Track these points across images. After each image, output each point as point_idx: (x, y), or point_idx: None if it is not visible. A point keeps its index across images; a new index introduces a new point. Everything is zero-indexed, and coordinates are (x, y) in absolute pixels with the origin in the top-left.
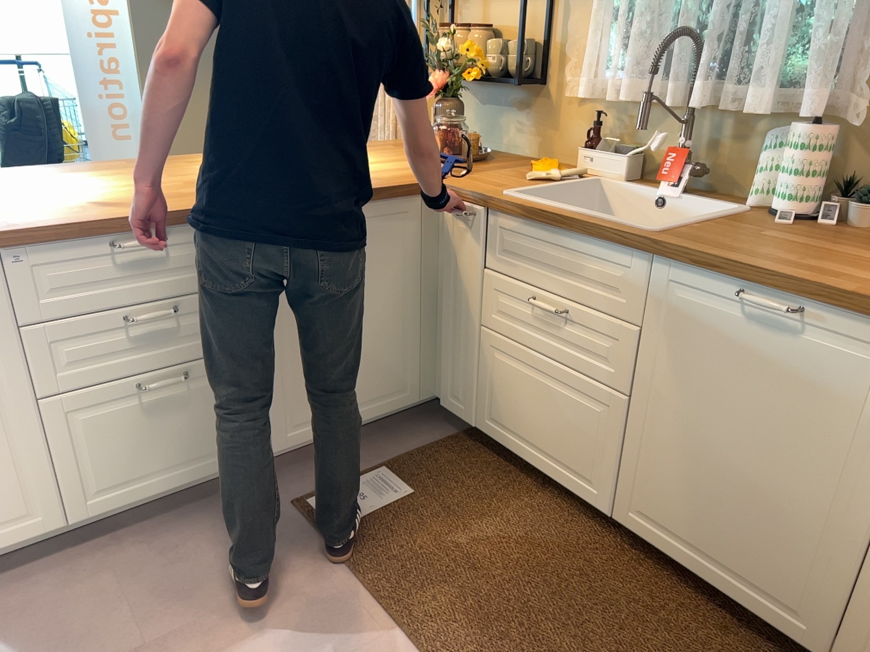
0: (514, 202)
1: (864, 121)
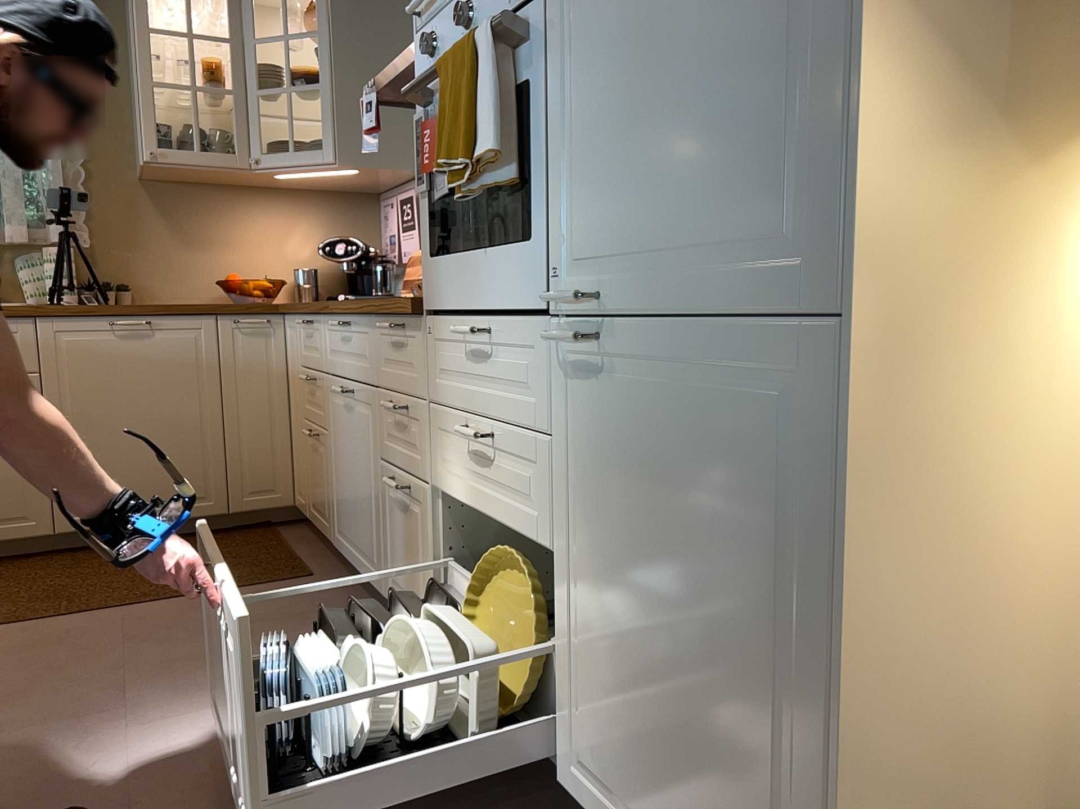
0: None
1: (91, 243)
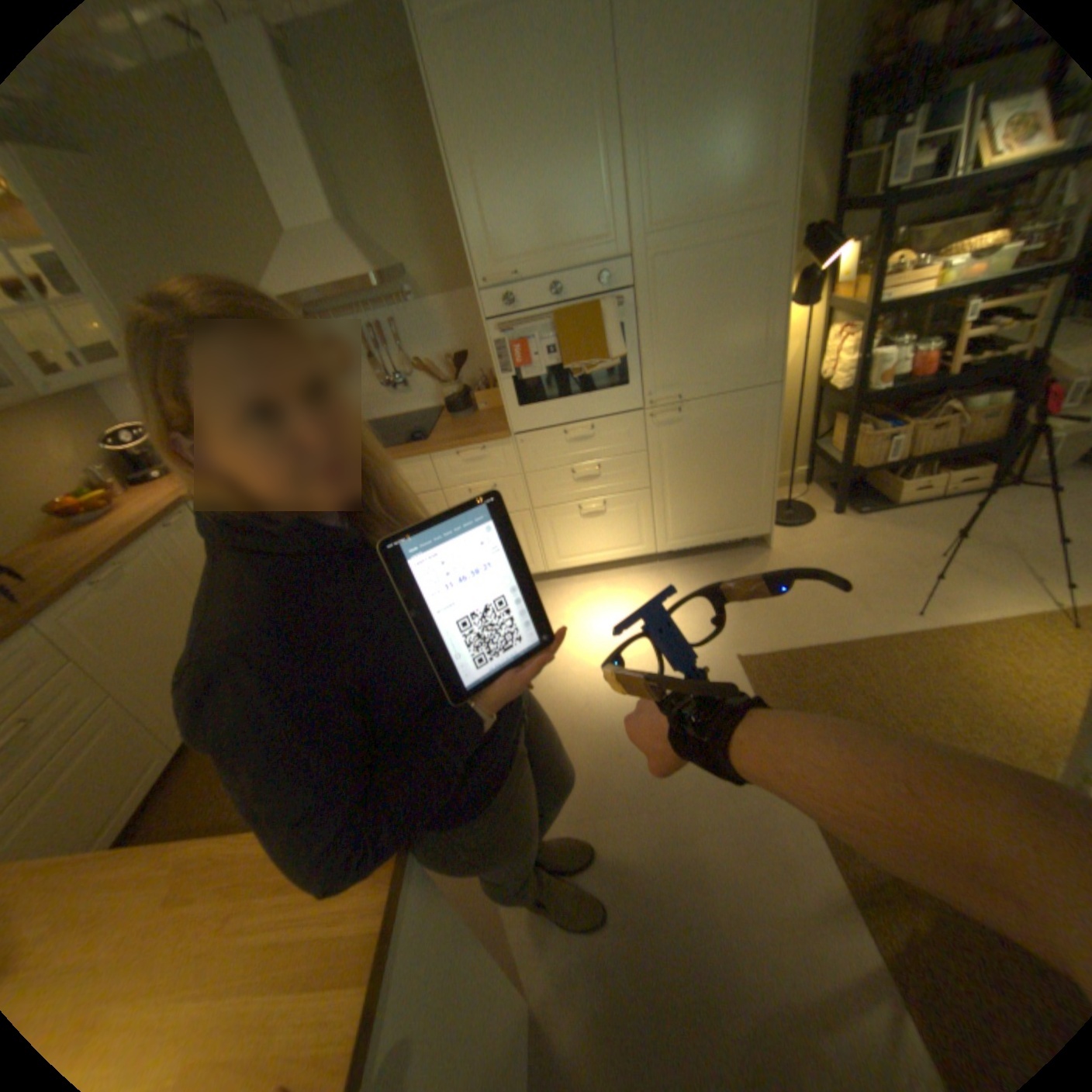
0: None
1: None
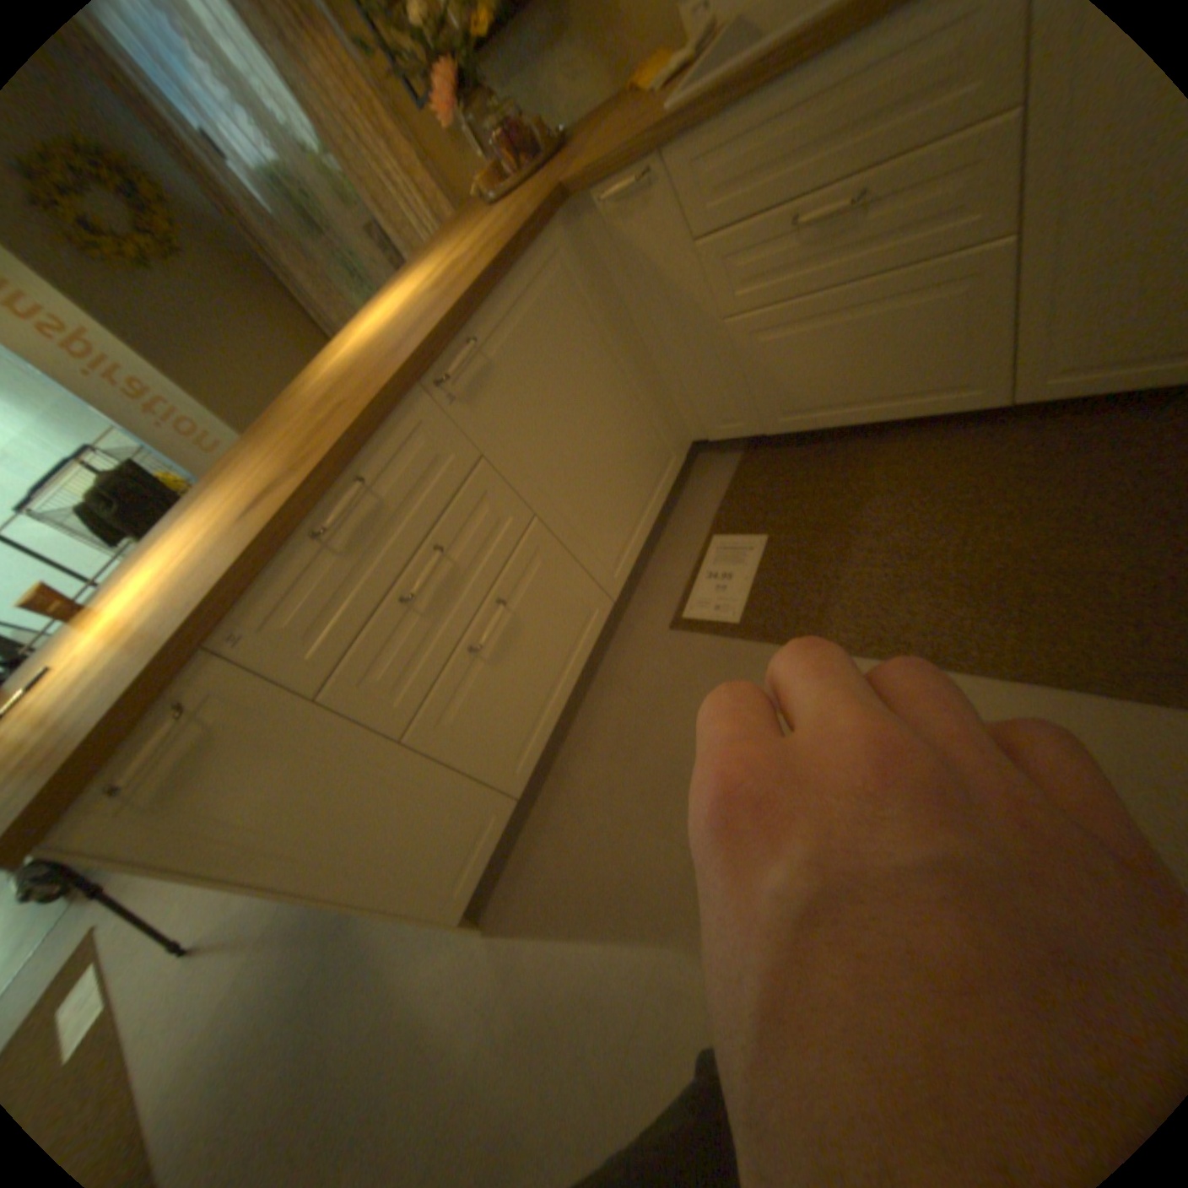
0: (698, 99)
1: None
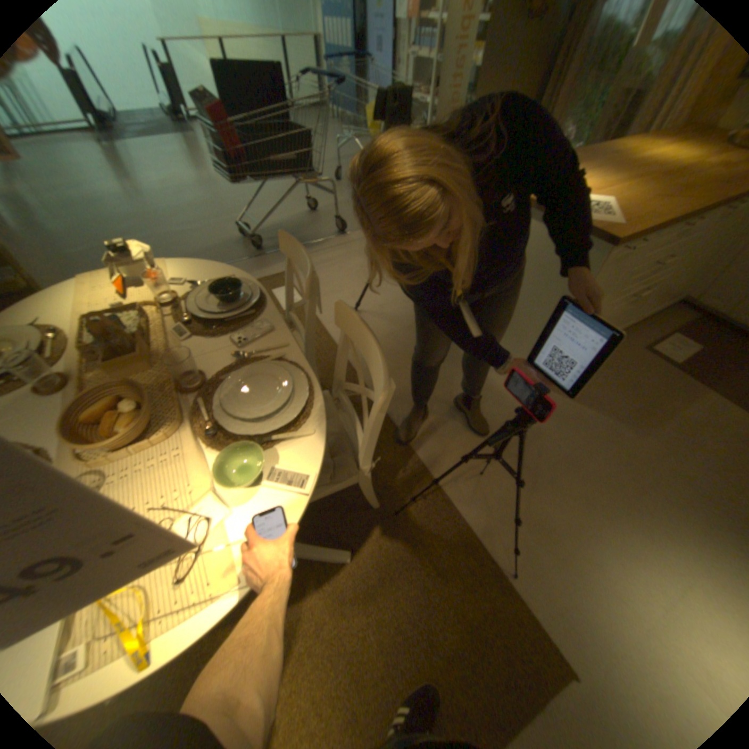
0: None
1: None
